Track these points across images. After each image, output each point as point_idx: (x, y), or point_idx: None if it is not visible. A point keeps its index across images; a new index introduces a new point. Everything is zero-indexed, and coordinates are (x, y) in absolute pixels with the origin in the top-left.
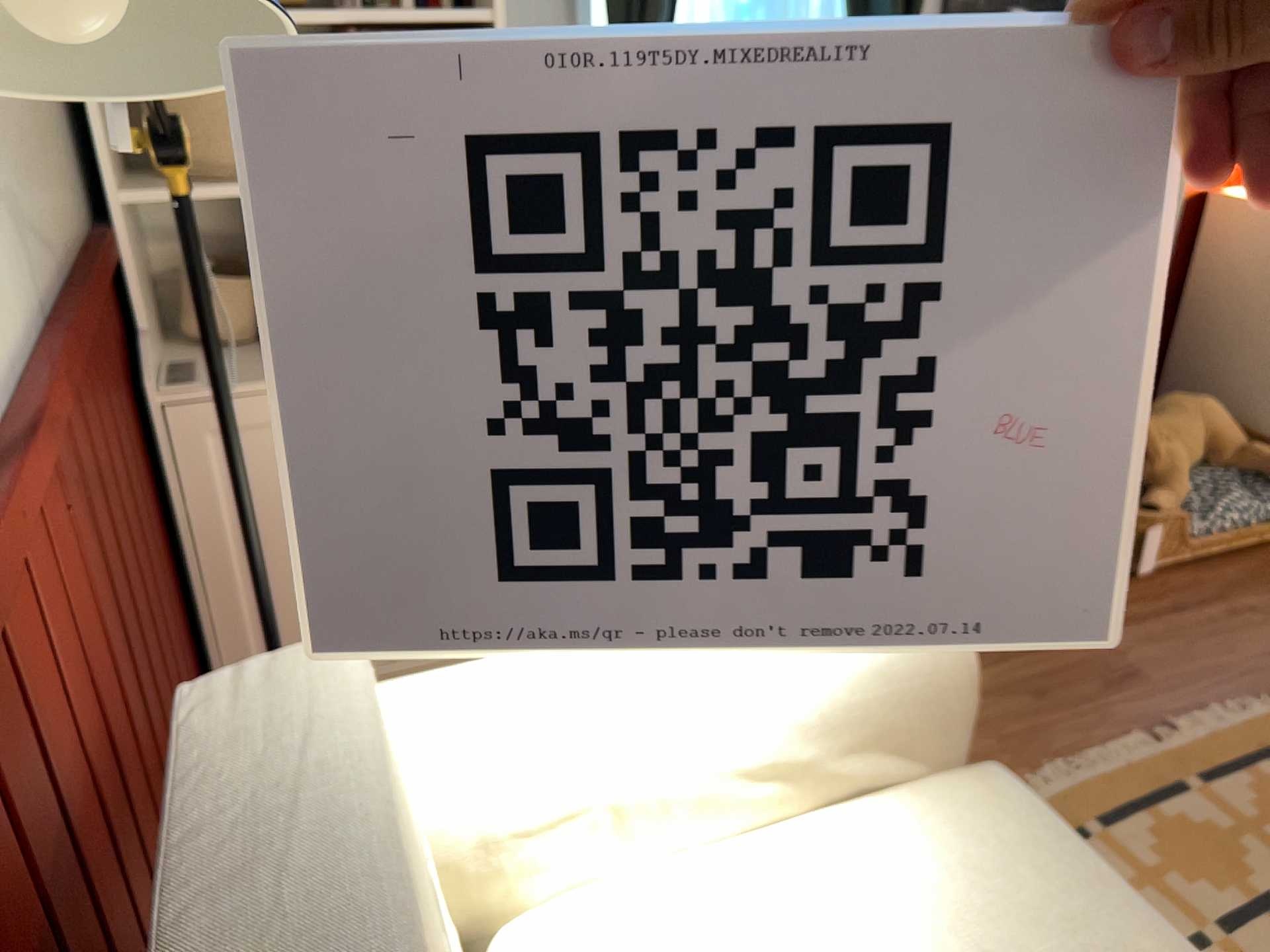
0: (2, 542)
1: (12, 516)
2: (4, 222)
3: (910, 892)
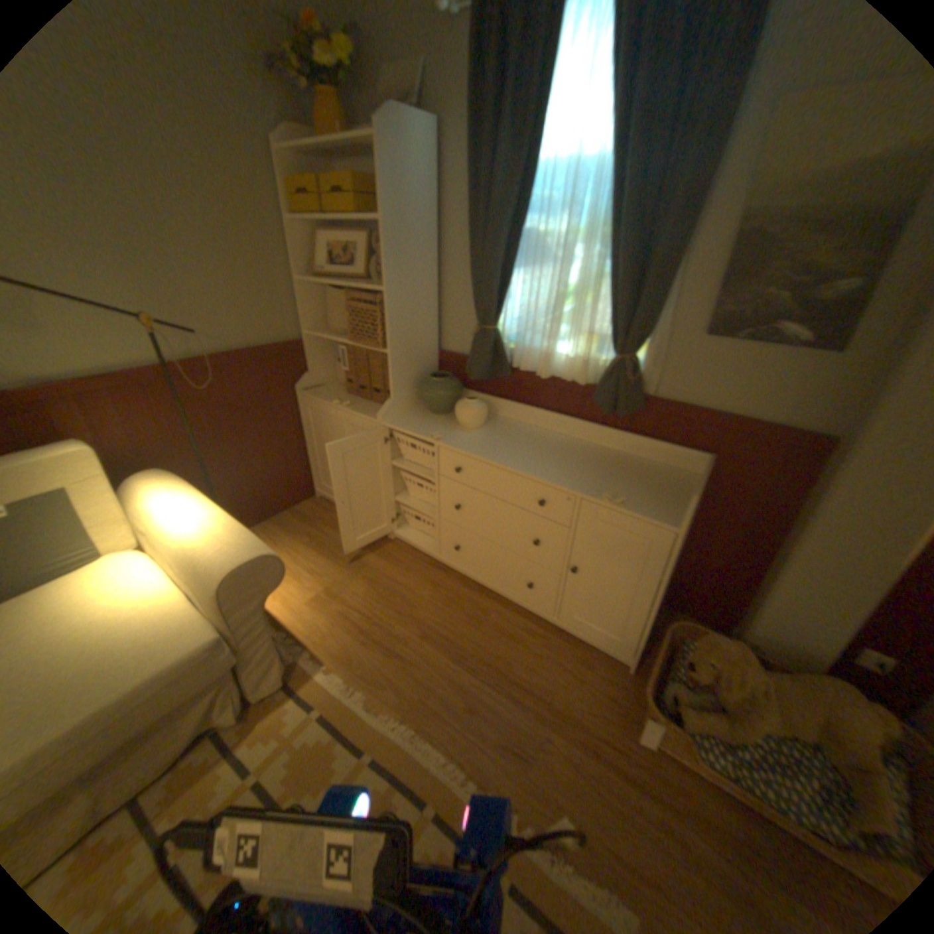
0: (88, 397)
1: (103, 394)
2: (180, 331)
3: (135, 625)
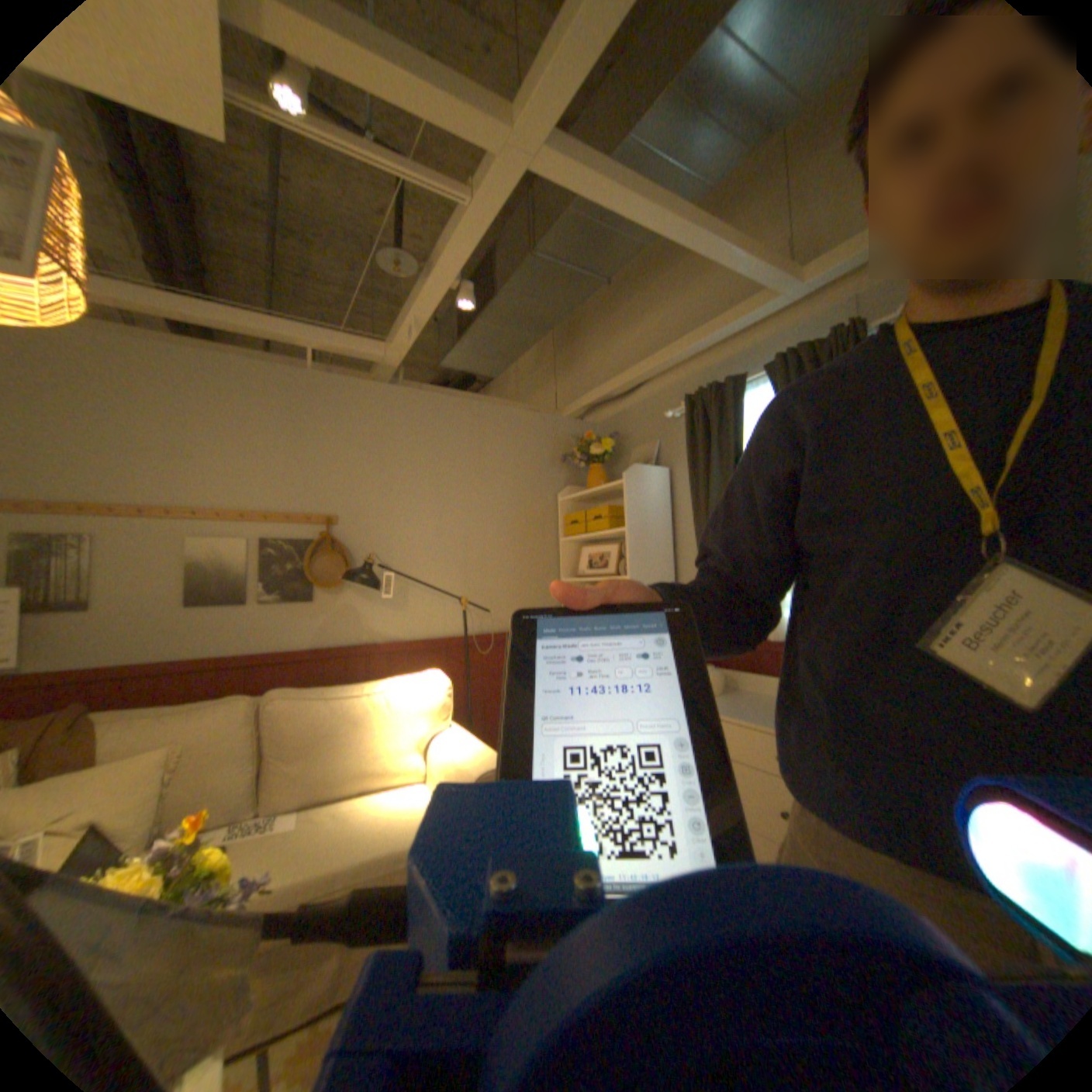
0: (414, 654)
1: (423, 653)
2: (478, 614)
3: (407, 815)
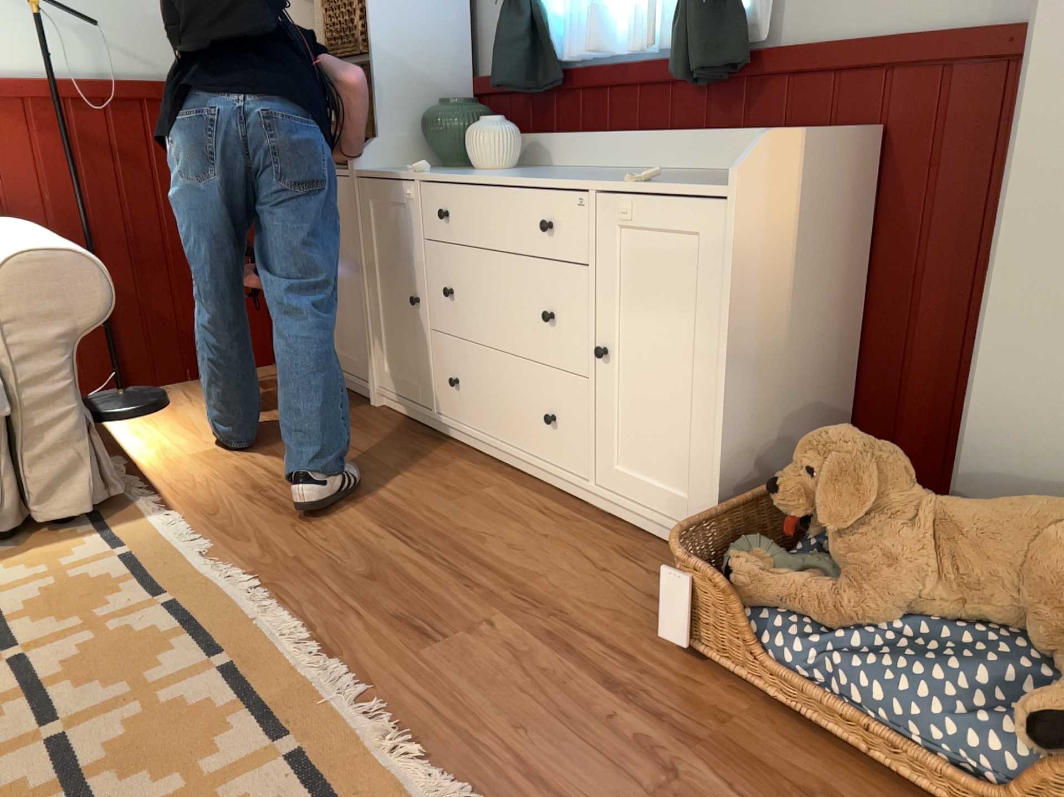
0: None
1: None
2: (91, 42)
3: None
